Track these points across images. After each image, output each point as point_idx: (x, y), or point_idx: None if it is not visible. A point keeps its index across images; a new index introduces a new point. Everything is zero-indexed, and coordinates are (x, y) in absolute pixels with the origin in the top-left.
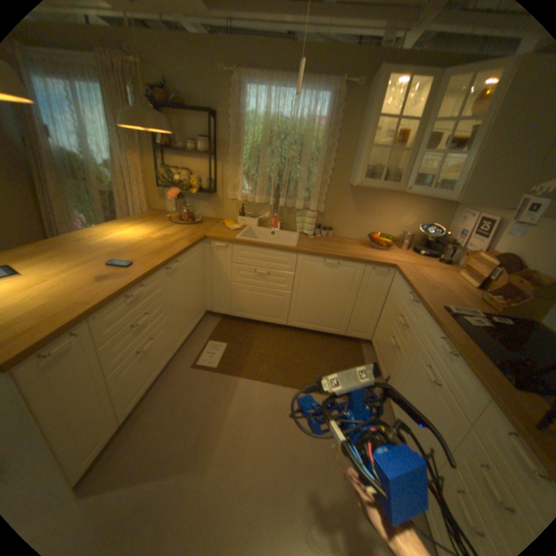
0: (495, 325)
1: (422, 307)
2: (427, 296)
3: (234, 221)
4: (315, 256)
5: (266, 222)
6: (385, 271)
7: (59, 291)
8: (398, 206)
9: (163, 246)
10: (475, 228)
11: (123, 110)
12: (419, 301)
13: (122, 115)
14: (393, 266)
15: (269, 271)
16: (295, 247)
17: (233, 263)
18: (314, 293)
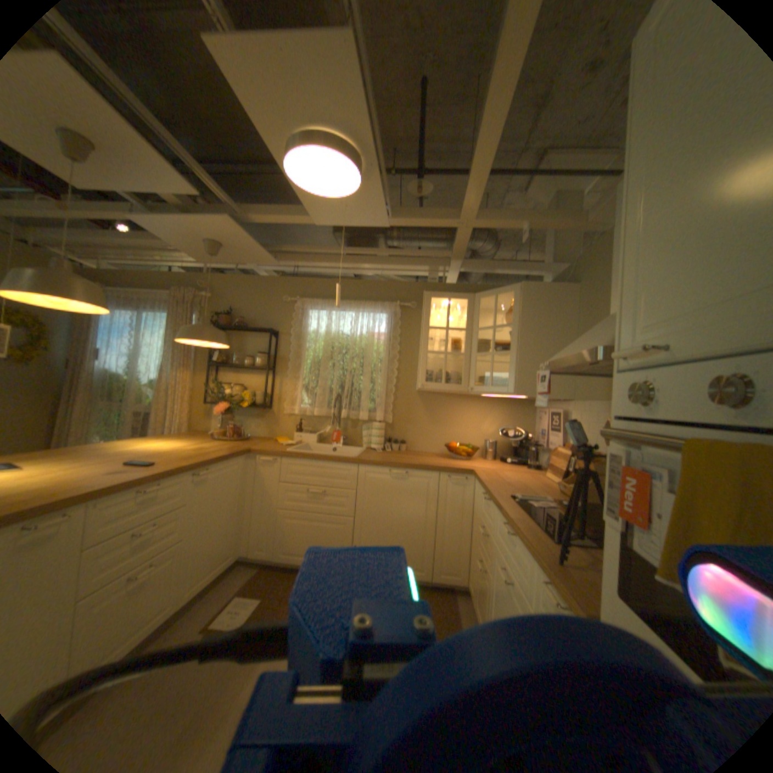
0: (562, 507)
1: (492, 503)
2: (495, 489)
3: (290, 439)
4: (378, 465)
5: (328, 439)
6: (461, 479)
7: (66, 479)
8: (473, 413)
9: (195, 454)
10: (552, 427)
11: (184, 328)
12: (489, 497)
13: (183, 331)
14: (469, 472)
15: (325, 489)
16: (355, 457)
17: (281, 482)
18: (382, 517)
